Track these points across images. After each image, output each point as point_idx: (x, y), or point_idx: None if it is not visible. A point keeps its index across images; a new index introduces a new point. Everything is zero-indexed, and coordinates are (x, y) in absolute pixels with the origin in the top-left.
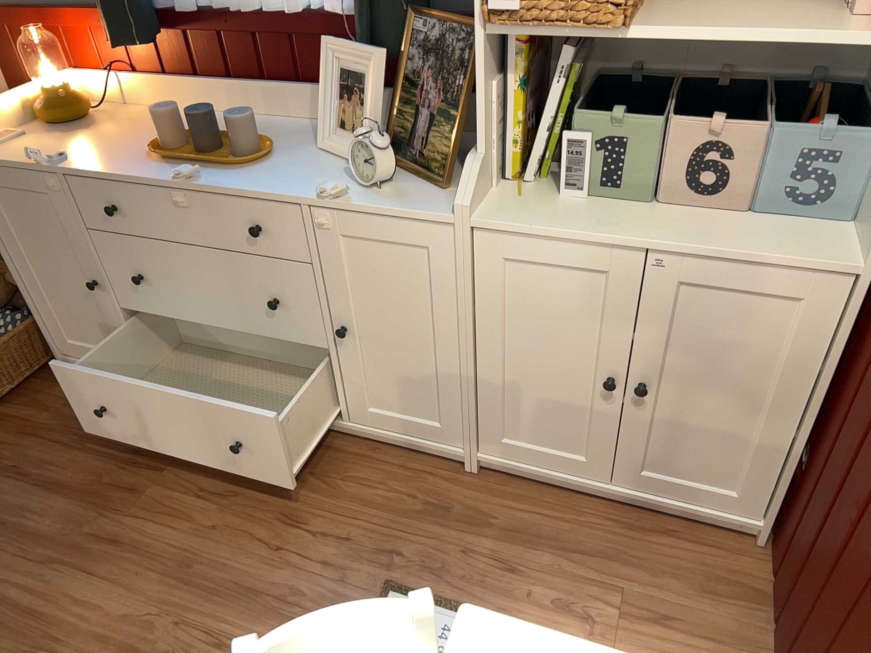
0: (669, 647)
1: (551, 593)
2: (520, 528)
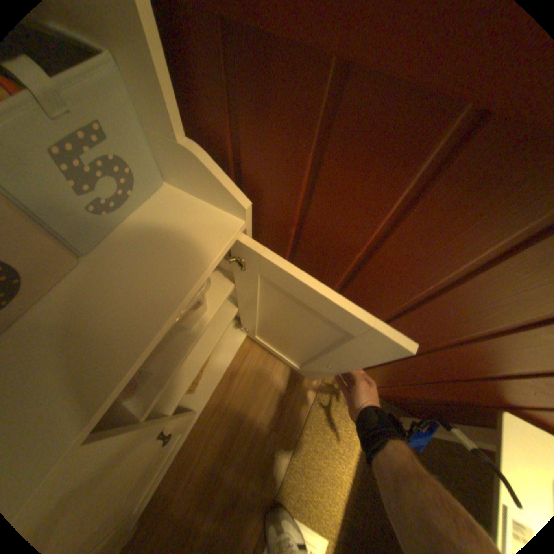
0: (300, 408)
1: (259, 476)
2: (205, 488)
